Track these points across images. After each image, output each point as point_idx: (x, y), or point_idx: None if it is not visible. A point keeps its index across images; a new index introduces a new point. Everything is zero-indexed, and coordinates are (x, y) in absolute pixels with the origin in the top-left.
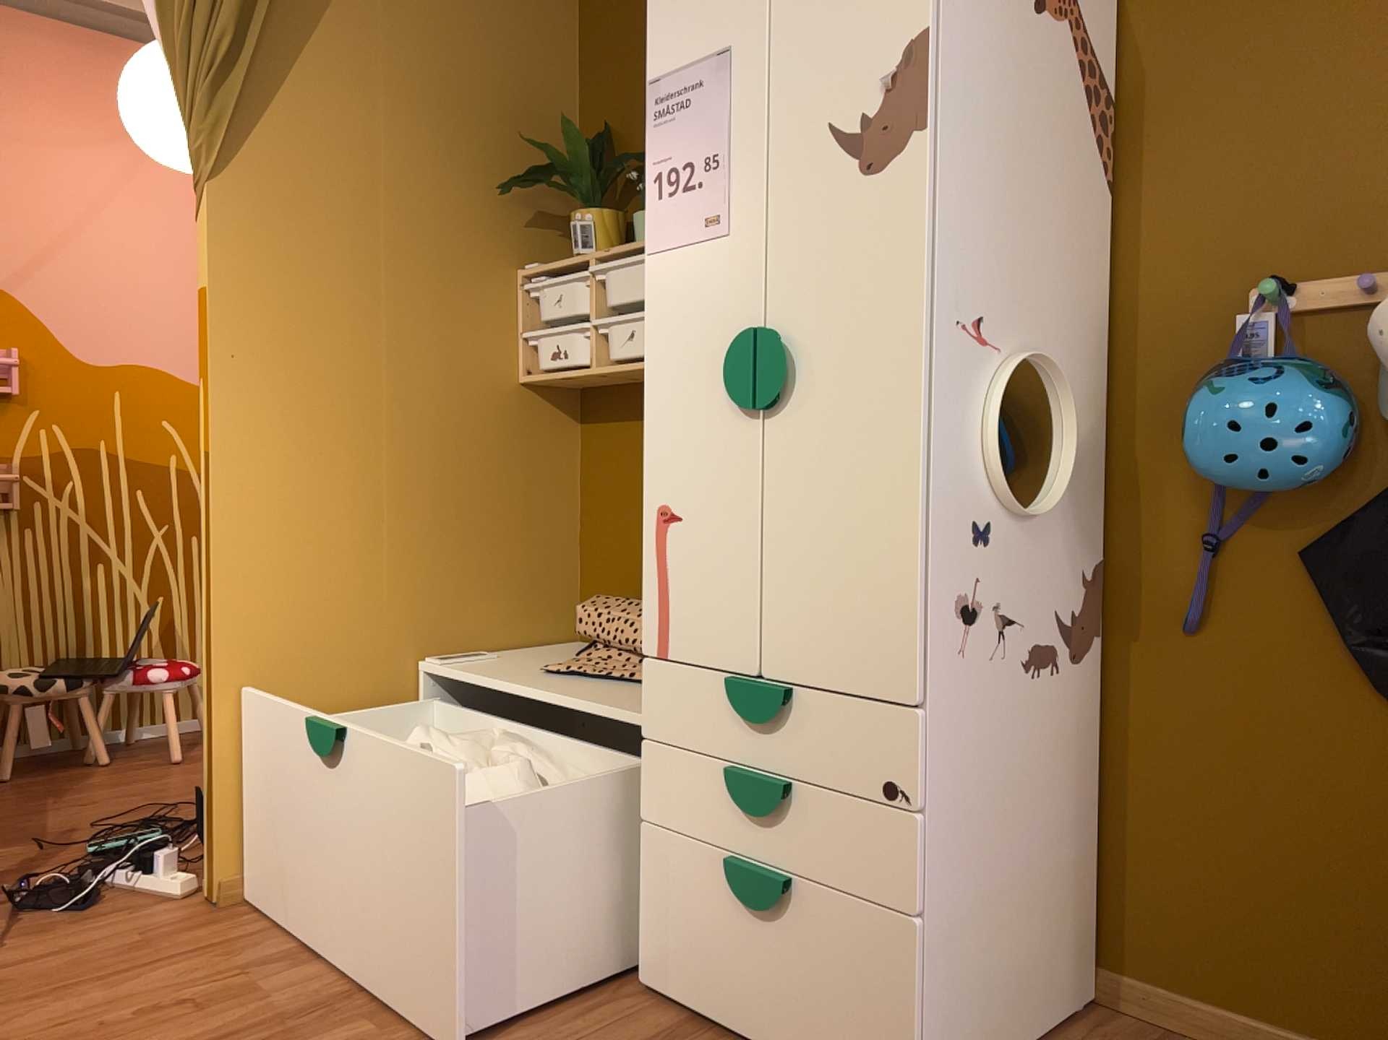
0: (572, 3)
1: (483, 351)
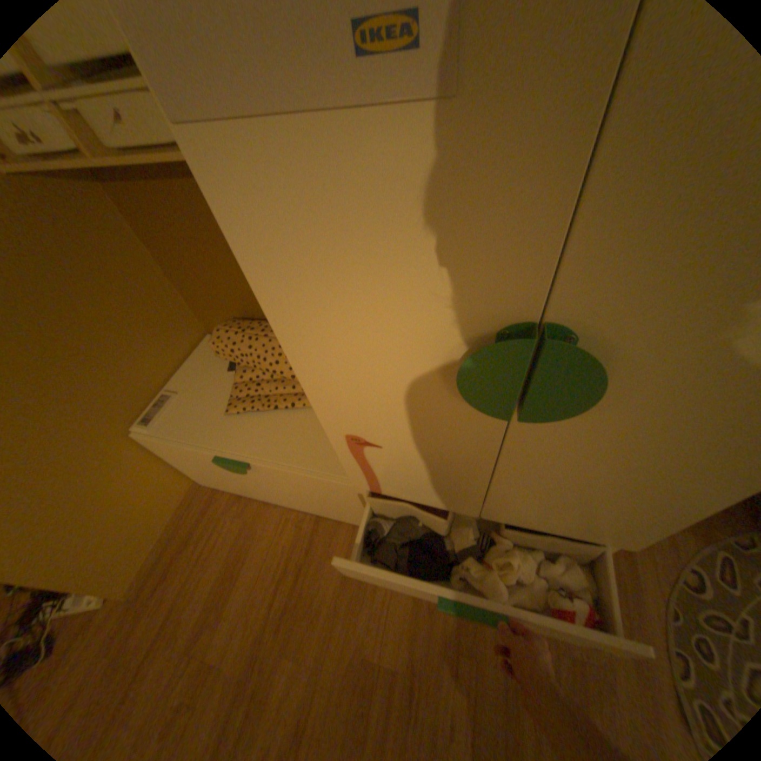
0: None
1: None
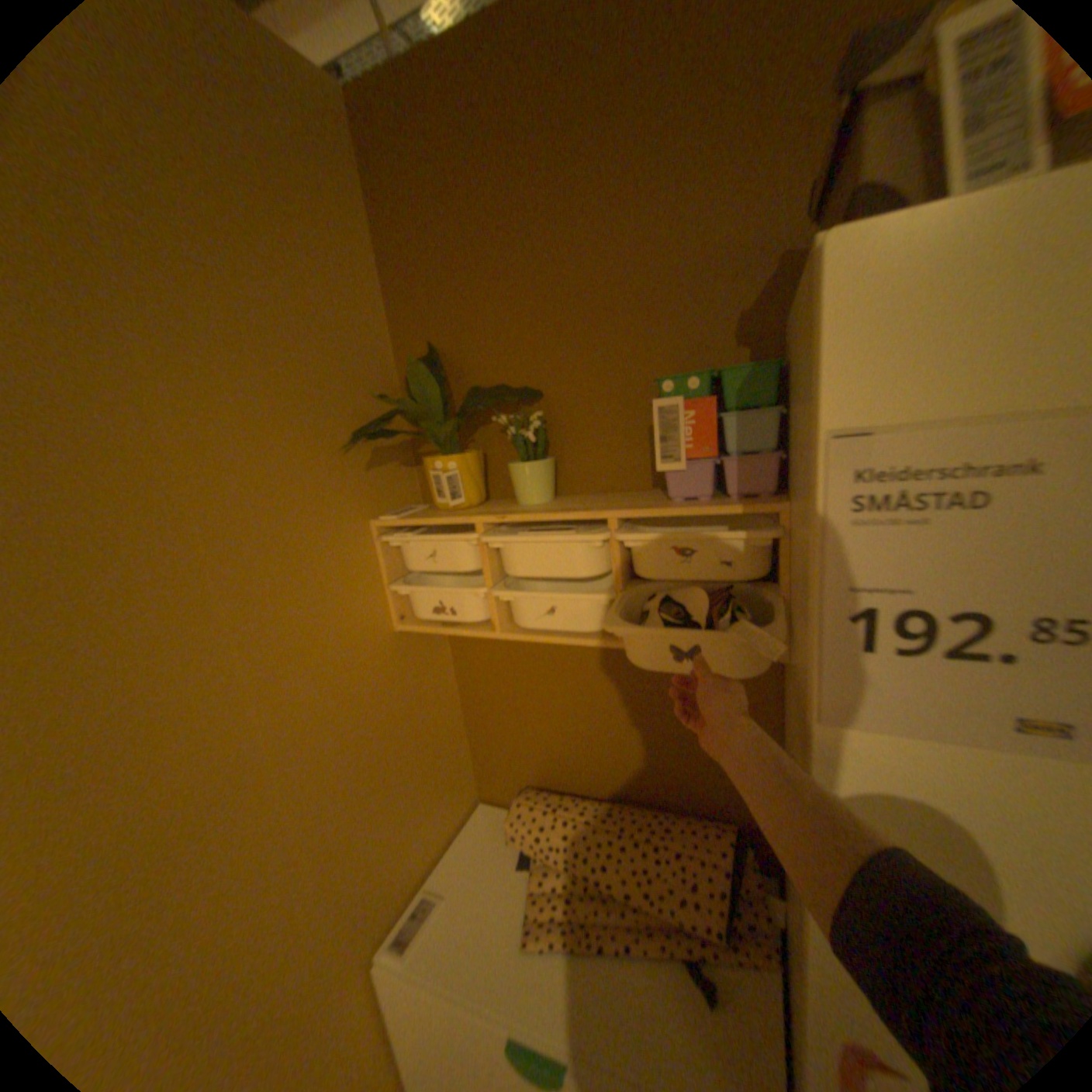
0: (355, 193)
1: (358, 622)
